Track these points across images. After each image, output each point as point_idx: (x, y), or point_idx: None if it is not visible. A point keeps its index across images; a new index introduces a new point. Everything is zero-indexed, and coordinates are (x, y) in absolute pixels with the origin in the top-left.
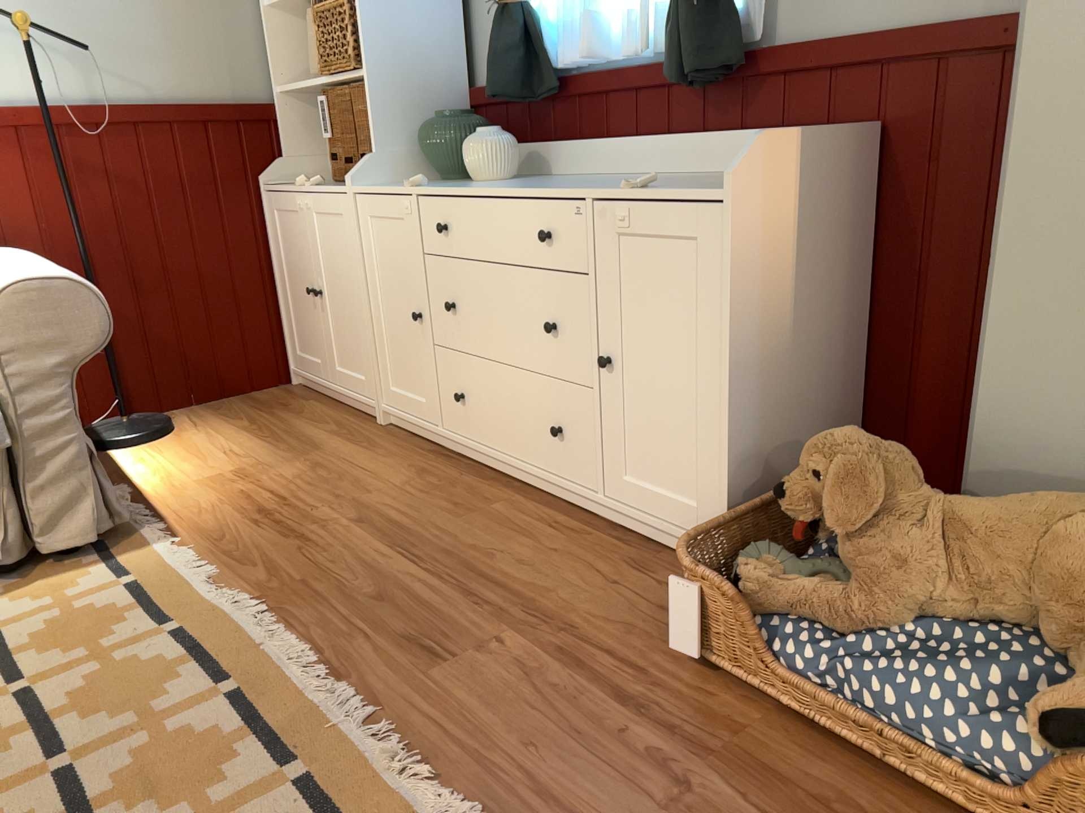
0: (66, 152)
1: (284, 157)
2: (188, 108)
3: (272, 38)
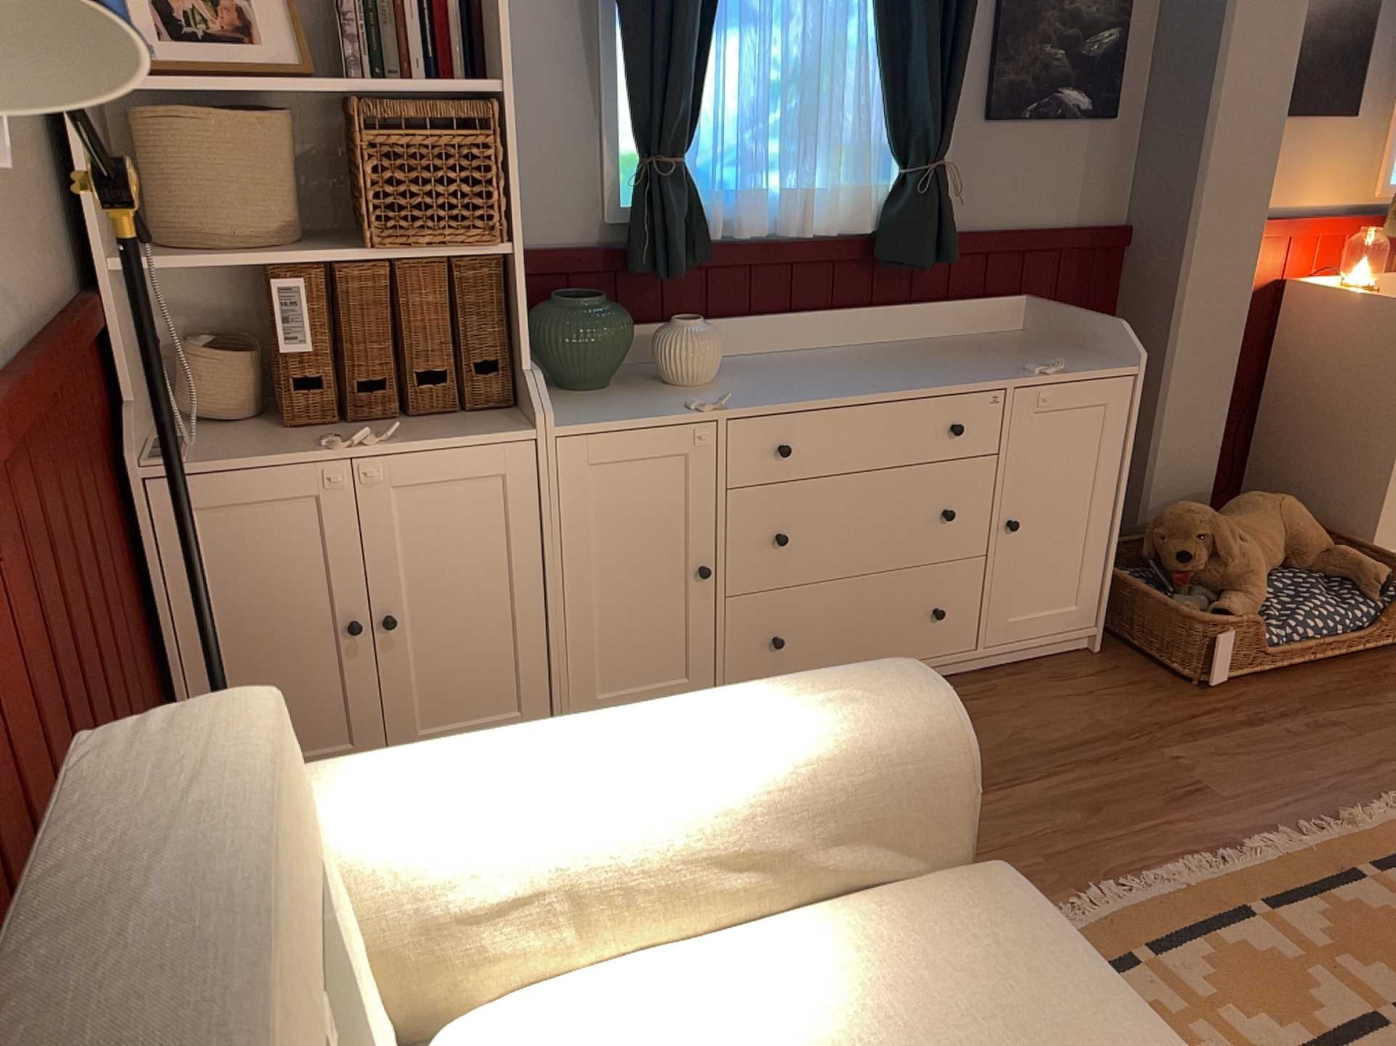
0: (4, 513)
1: (123, 400)
2: (62, 333)
3: (84, 154)
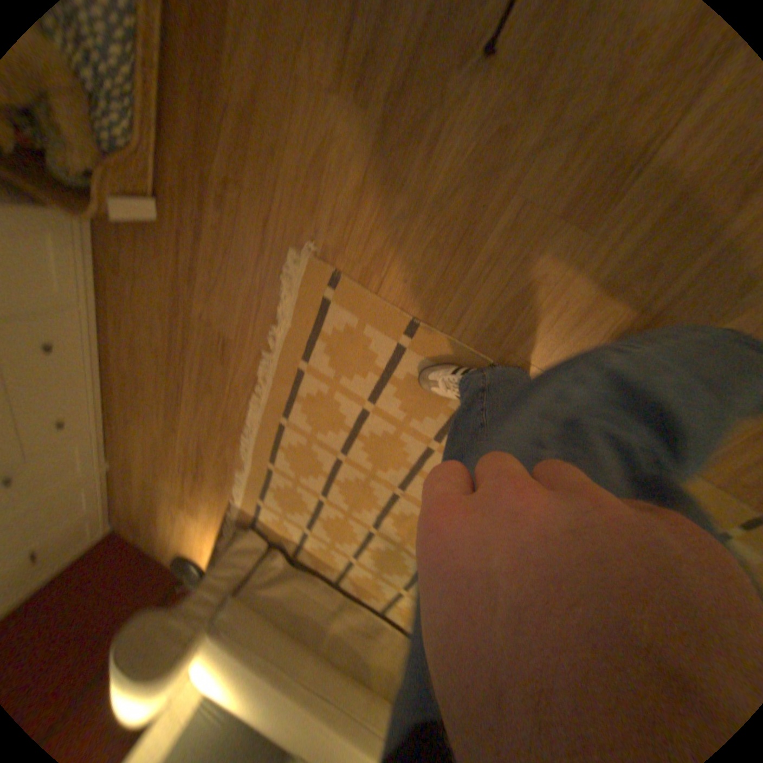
0: None
1: None
2: None
3: None
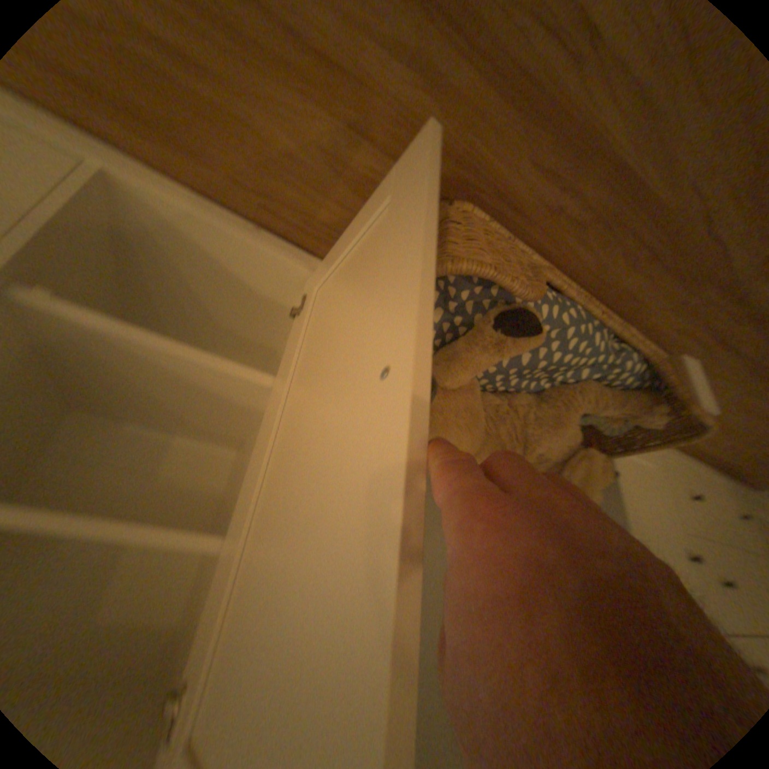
0: None
1: None
2: None
3: None
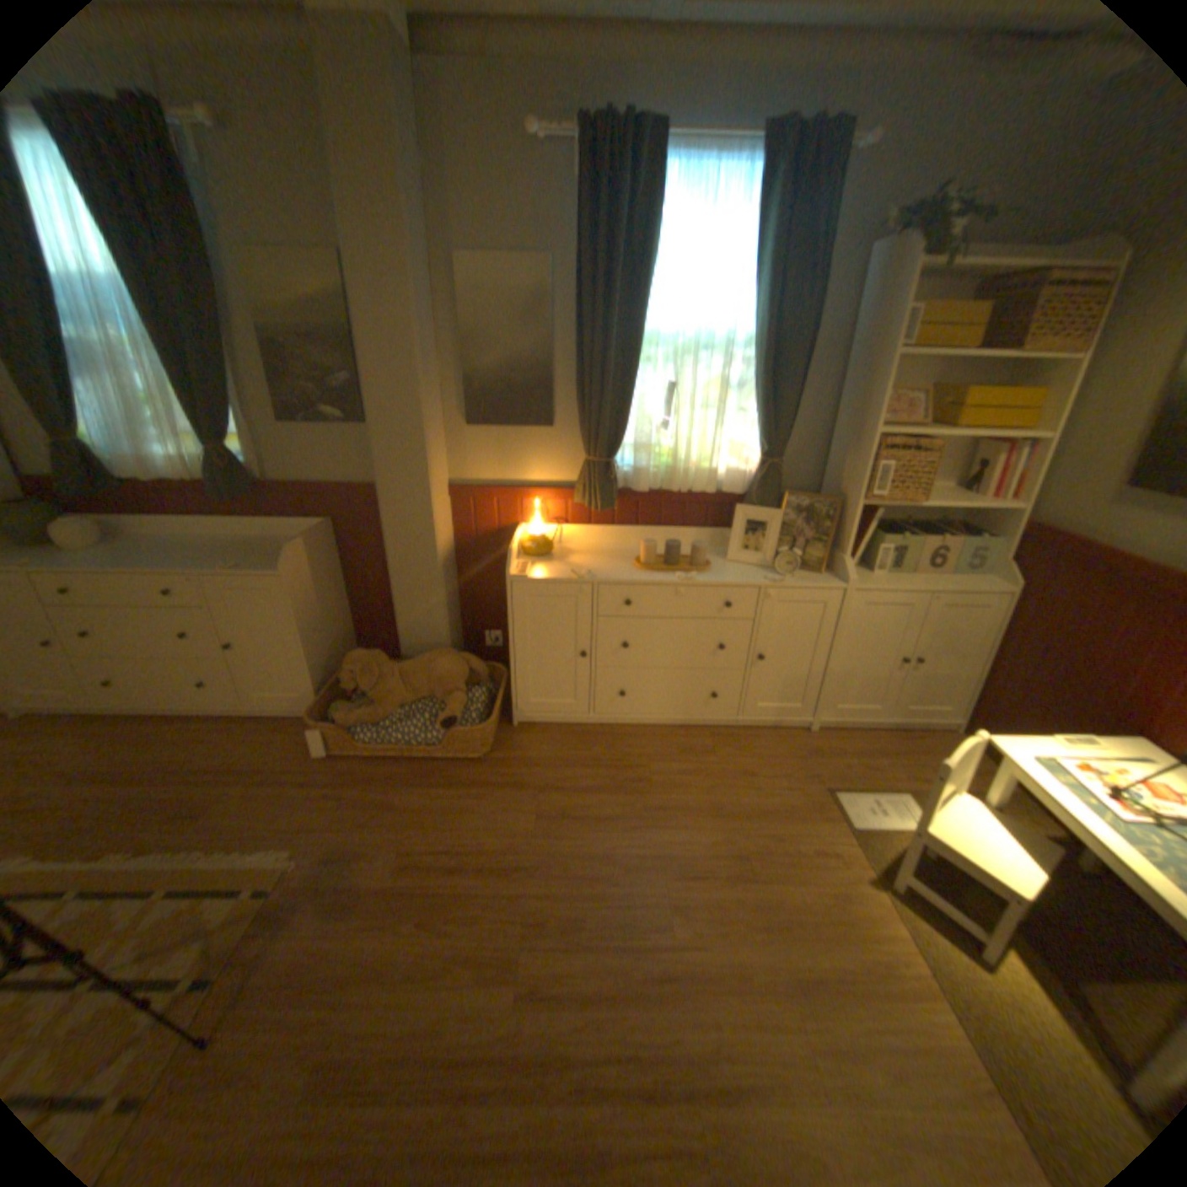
0: None
1: None
2: None
3: None
